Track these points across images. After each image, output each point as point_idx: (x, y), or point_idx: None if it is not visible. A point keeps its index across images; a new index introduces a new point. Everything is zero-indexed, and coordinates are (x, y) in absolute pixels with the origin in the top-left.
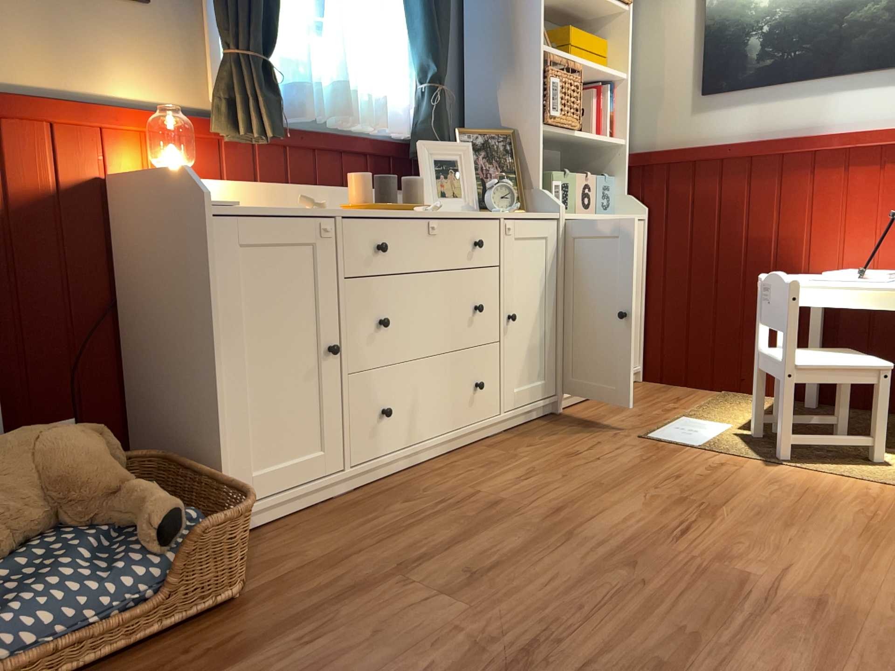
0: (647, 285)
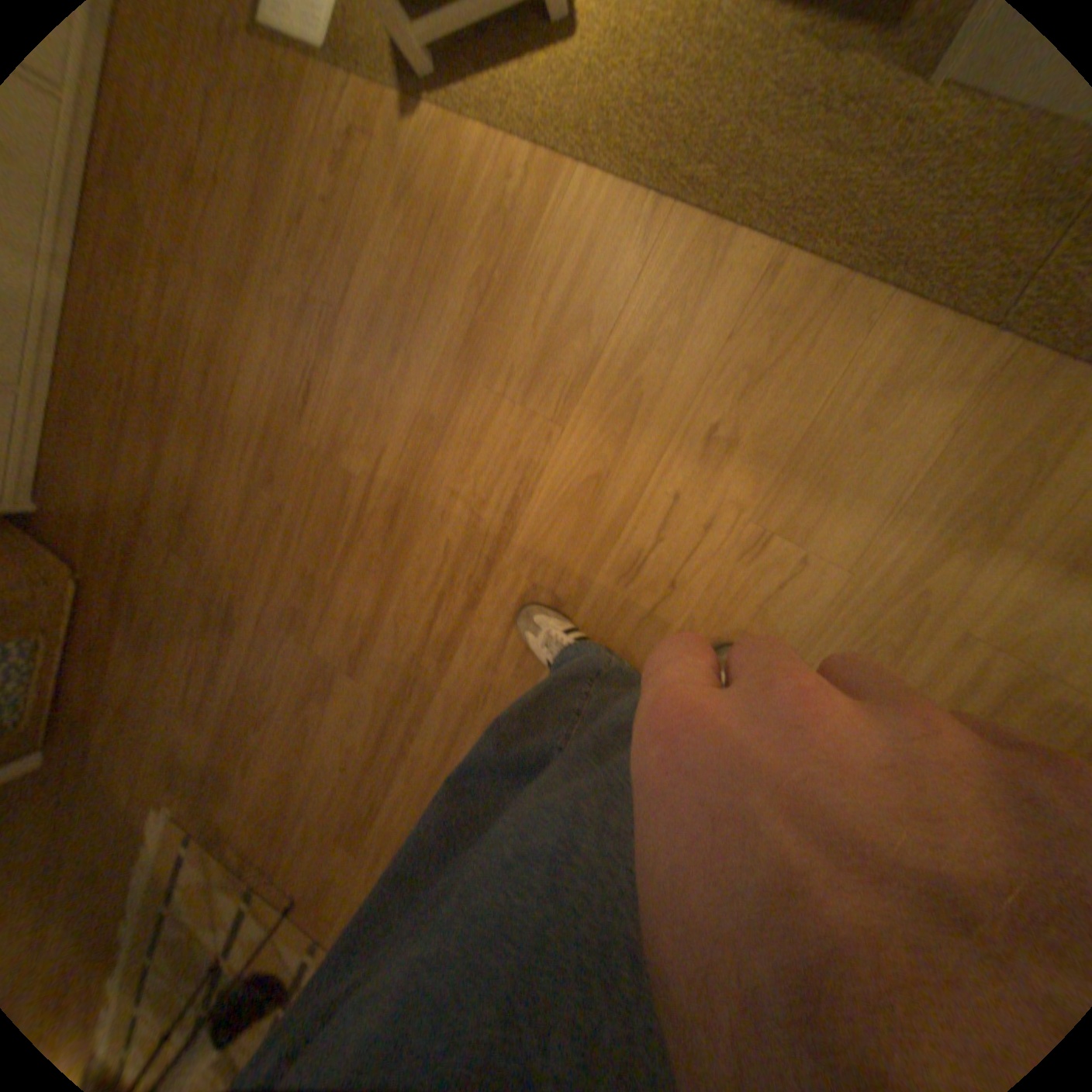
0: None
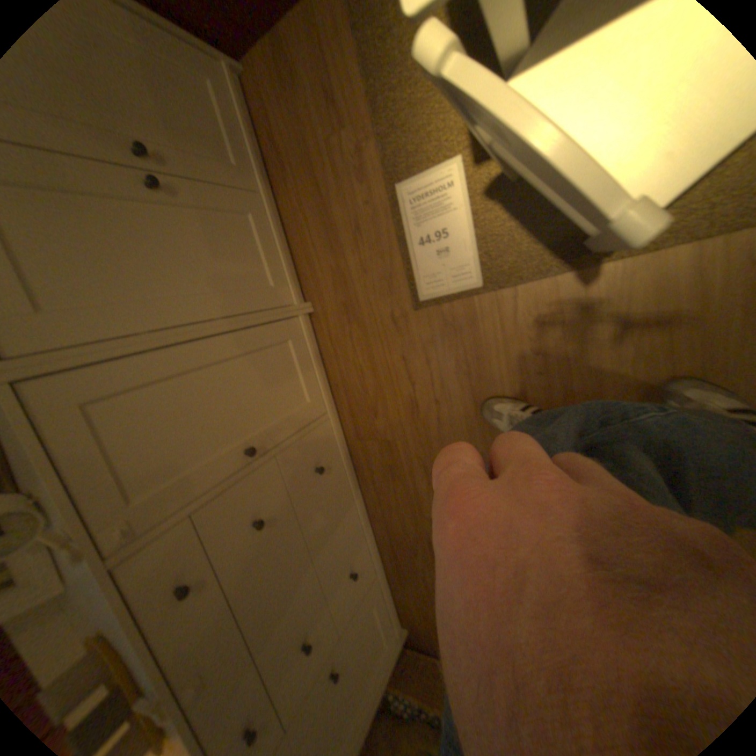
0: None
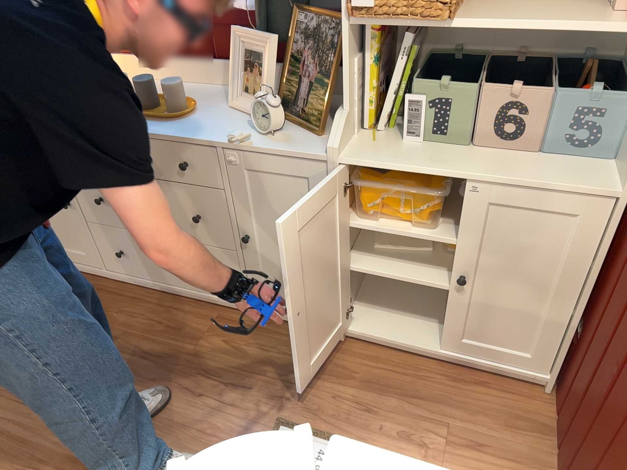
0: (591, 295)
